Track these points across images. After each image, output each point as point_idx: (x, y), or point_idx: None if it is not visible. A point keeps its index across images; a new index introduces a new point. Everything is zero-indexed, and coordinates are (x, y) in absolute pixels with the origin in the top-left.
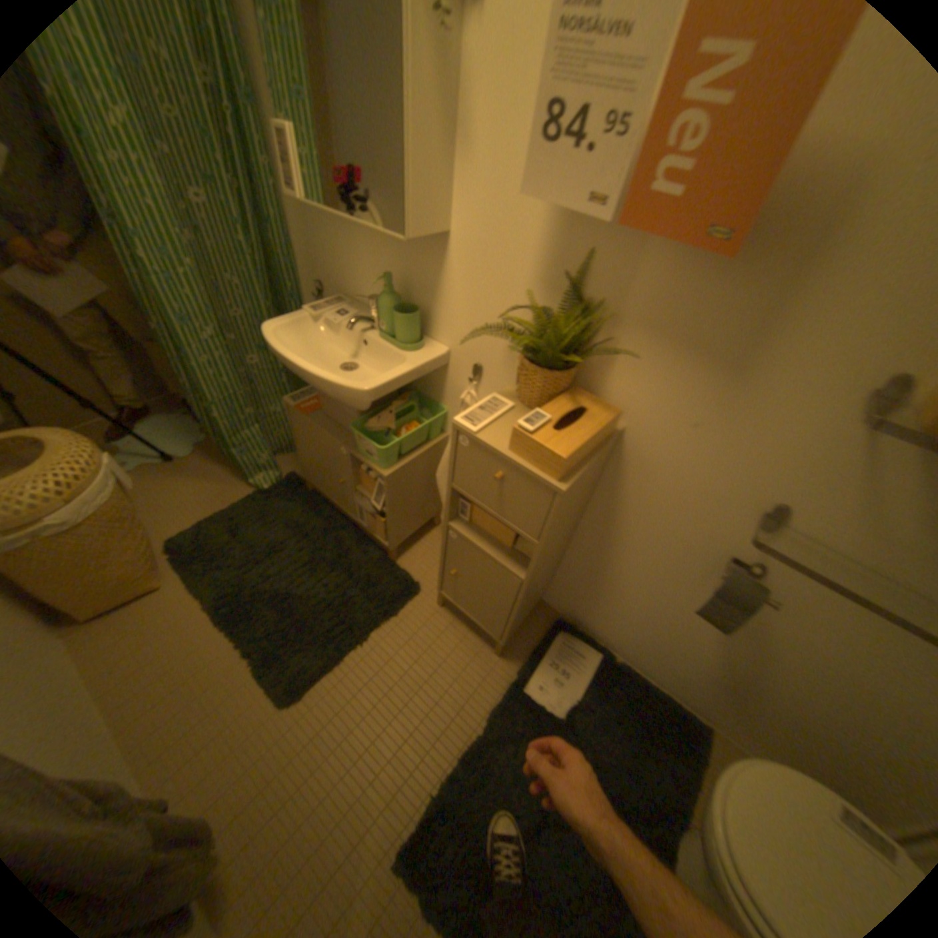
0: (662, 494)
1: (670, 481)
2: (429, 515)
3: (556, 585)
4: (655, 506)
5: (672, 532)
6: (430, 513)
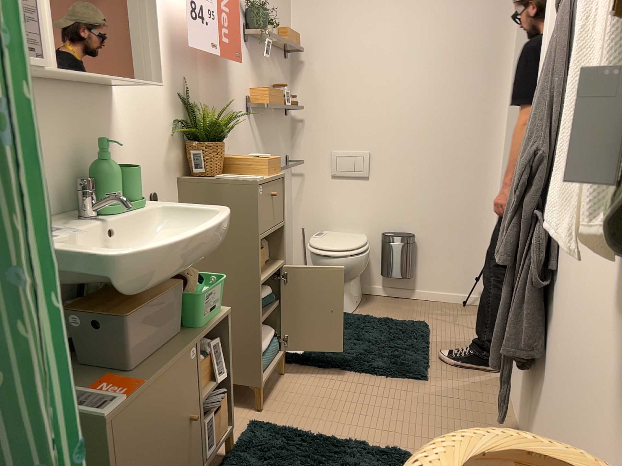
0: None
1: None
2: None
3: None
4: None
5: None
6: None
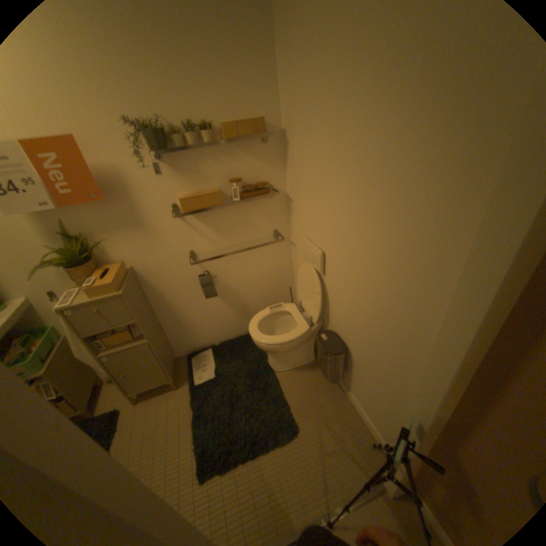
0: (164, 276)
1: (161, 271)
2: (92, 386)
3: (173, 346)
4: (166, 282)
5: (179, 285)
6: (92, 385)
